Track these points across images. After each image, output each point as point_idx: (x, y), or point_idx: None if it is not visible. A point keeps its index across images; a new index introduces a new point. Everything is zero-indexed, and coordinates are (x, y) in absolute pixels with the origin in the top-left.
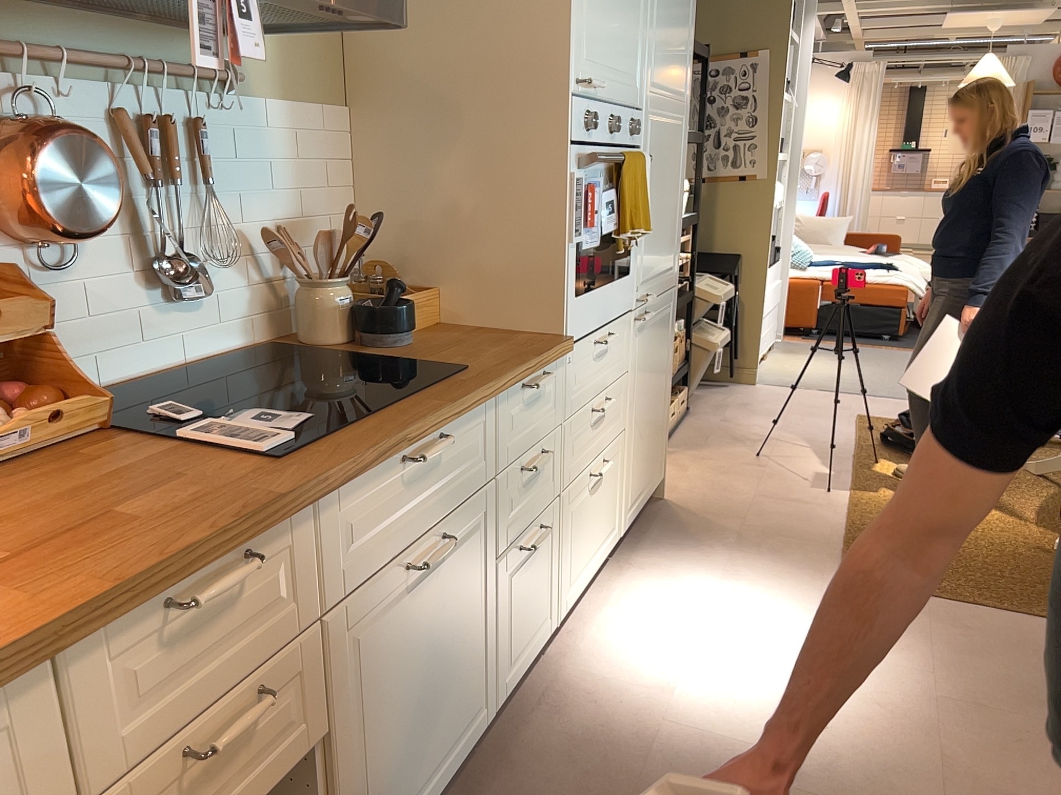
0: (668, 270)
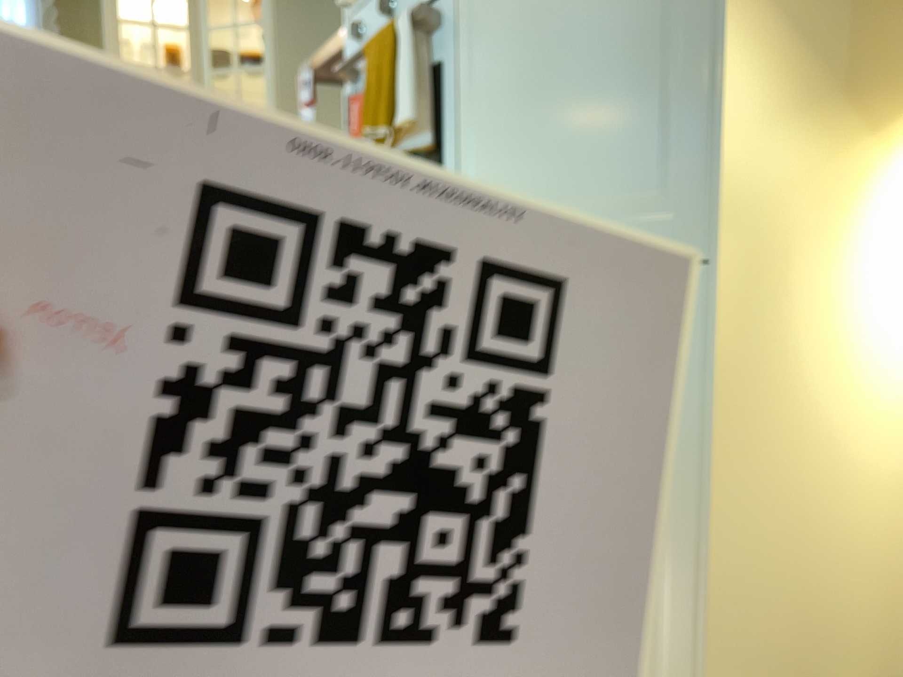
0: (627, 204)
